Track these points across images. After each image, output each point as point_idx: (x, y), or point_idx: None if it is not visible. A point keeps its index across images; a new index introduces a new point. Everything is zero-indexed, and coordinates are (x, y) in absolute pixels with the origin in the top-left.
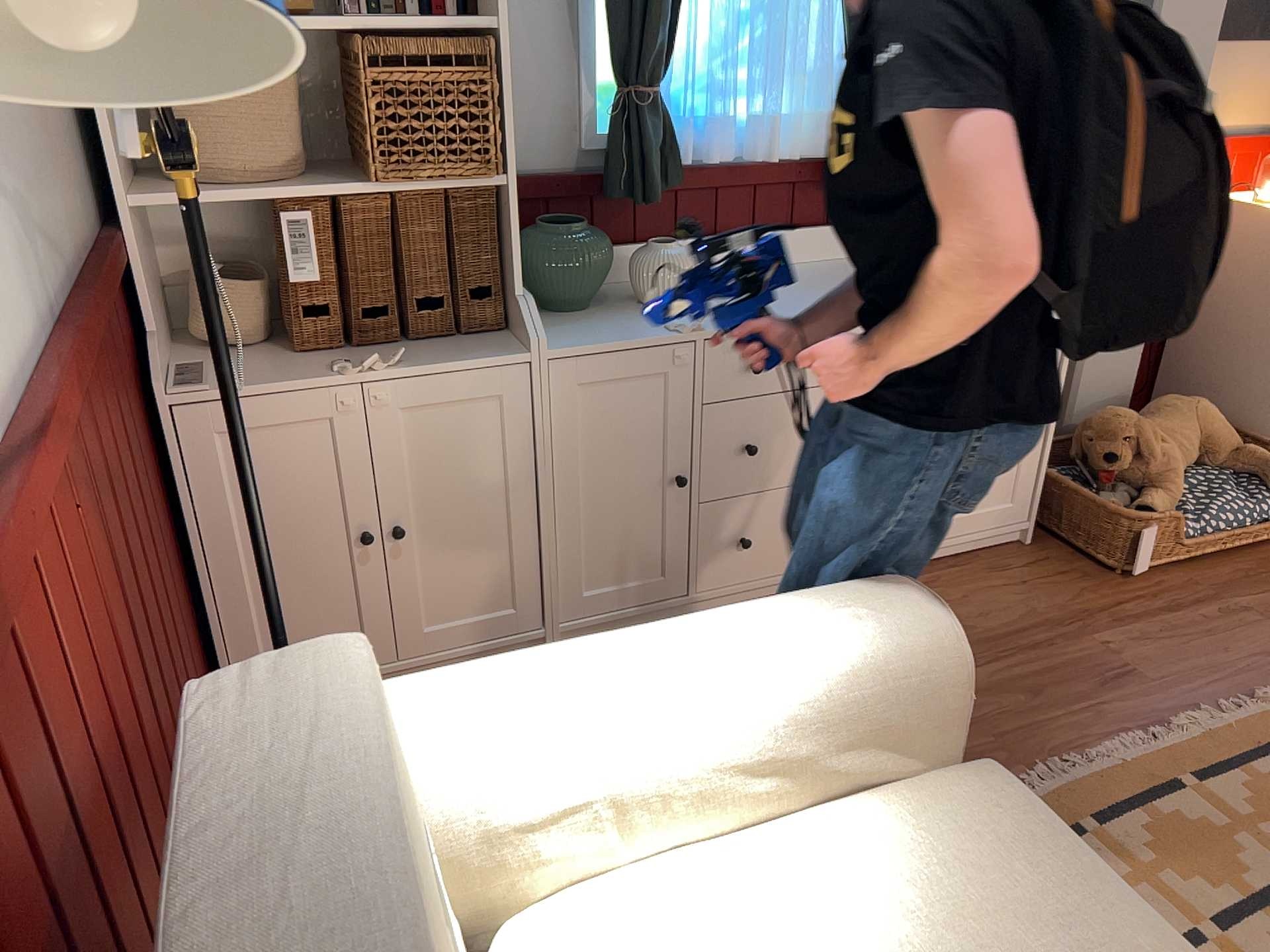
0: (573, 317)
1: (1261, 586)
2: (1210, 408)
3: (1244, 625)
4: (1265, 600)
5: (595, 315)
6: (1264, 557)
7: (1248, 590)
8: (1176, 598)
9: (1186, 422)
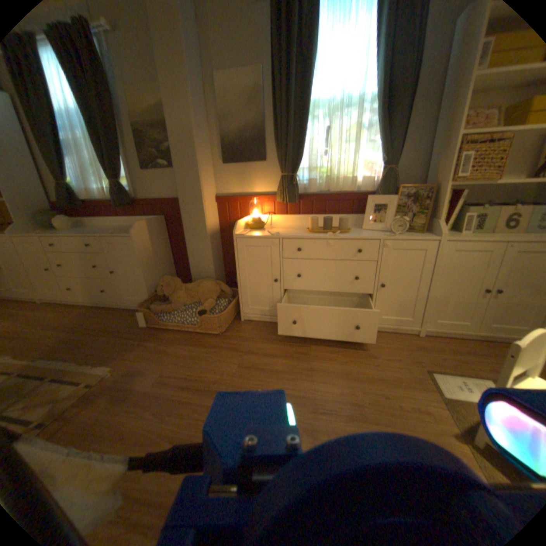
0: (41, 230)
1: (166, 343)
2: (207, 284)
3: (133, 350)
4: (156, 347)
5: (45, 230)
6: (190, 337)
7: (160, 343)
8: (141, 337)
9: (196, 287)
